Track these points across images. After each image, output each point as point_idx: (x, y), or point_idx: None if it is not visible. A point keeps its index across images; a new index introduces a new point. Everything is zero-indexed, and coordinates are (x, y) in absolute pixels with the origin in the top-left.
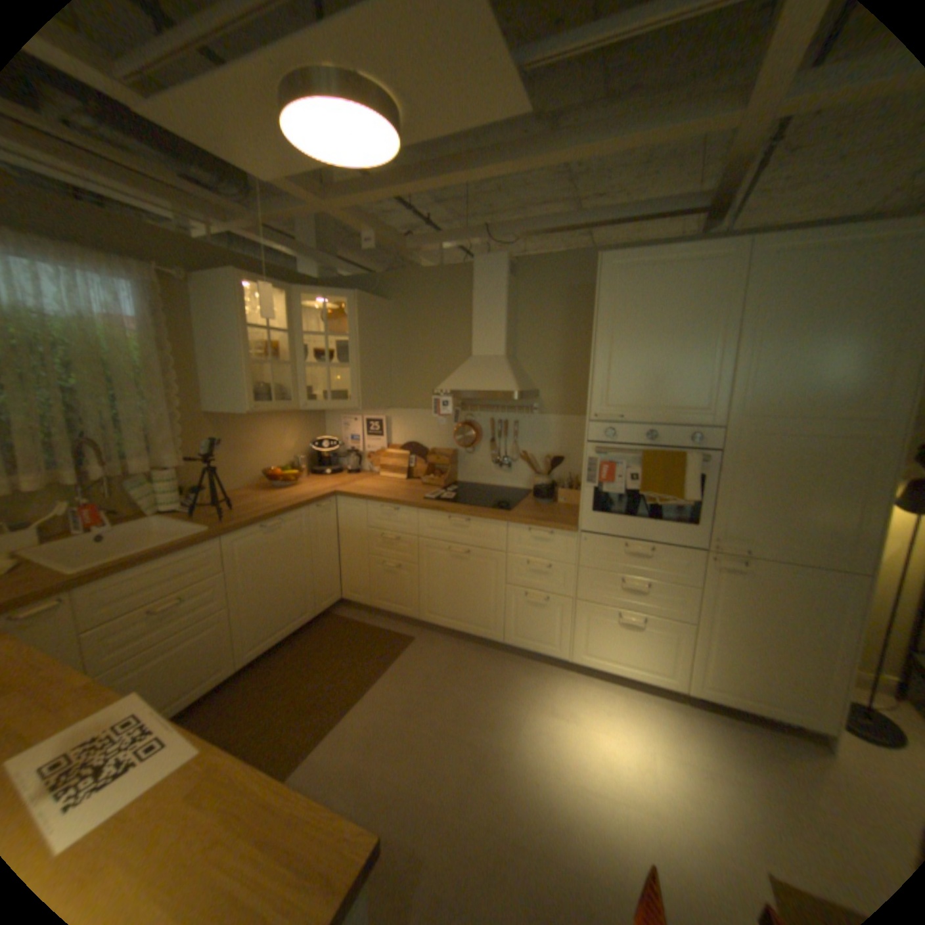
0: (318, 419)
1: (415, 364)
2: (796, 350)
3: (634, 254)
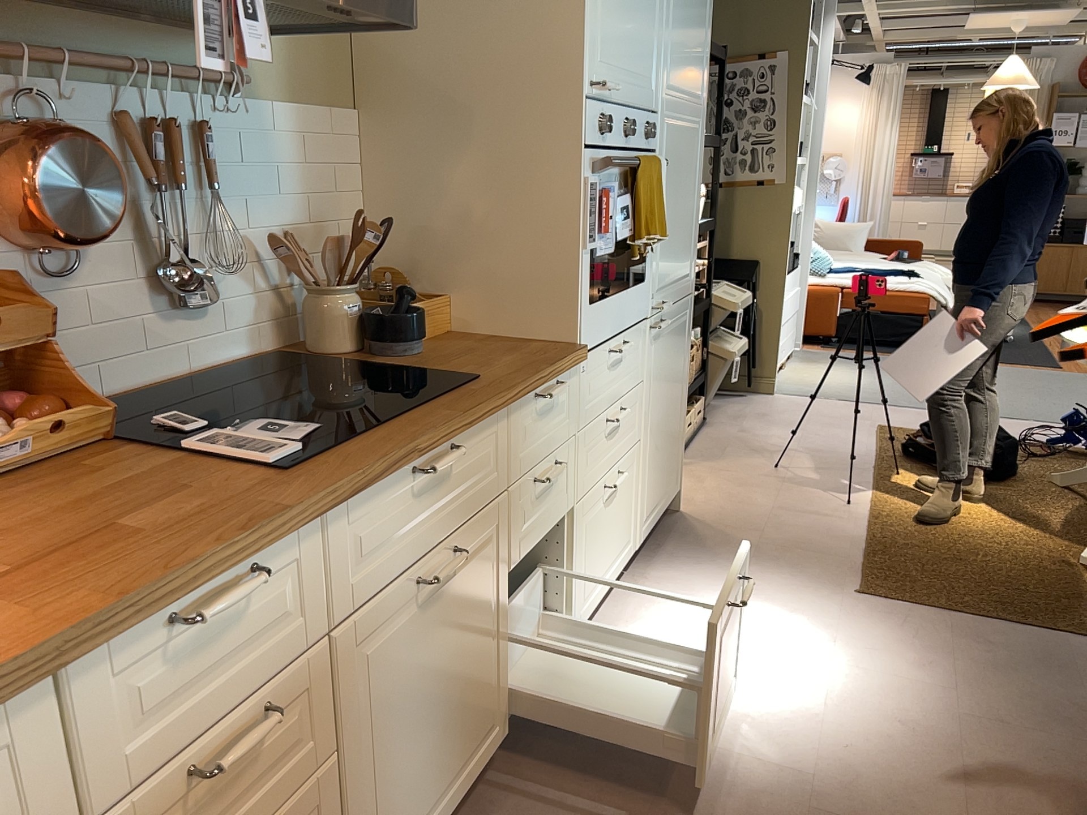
0: None
1: None
2: (685, 2)
3: None
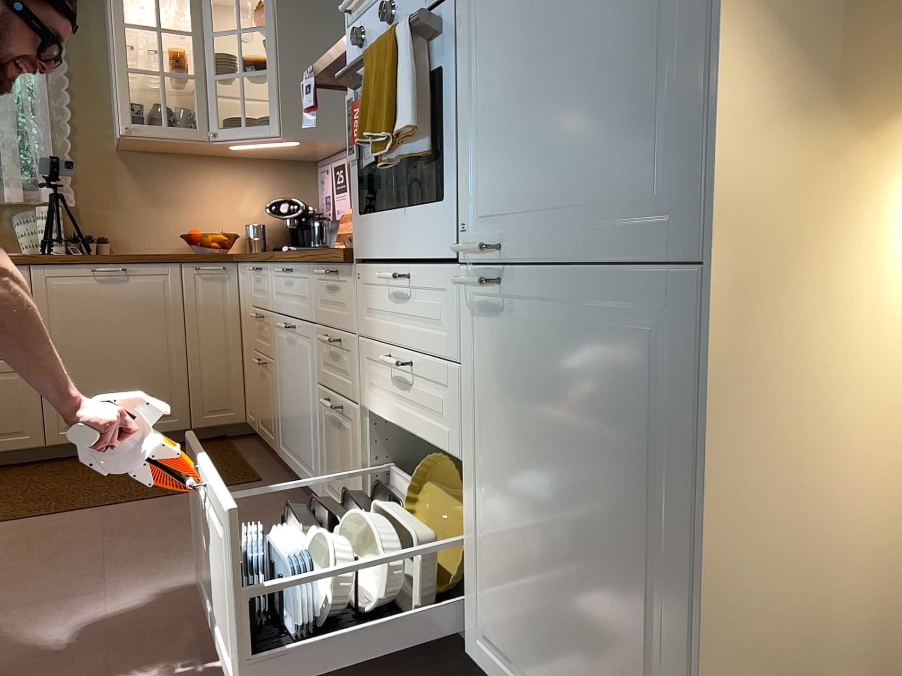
0: (302, 177)
1: None
2: None
3: None
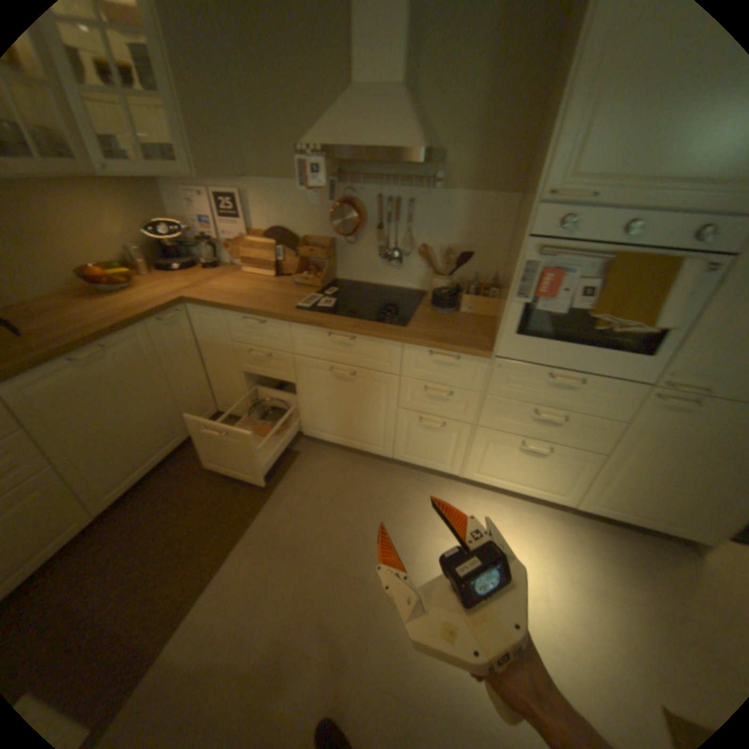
0: (145, 190)
1: (266, 101)
2: None
3: None
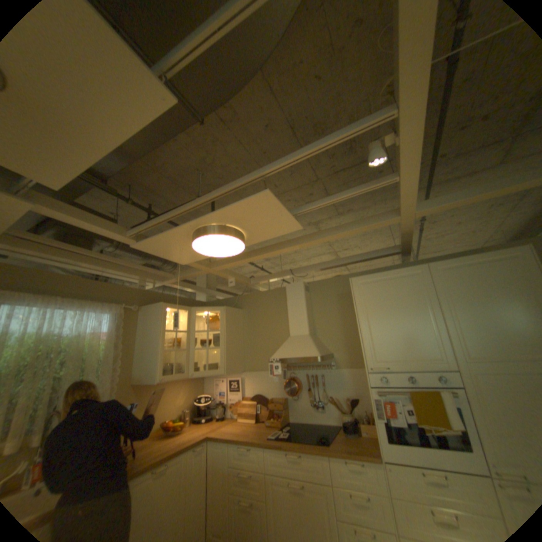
0: (199, 382)
1: (257, 343)
2: (480, 319)
3: (367, 277)
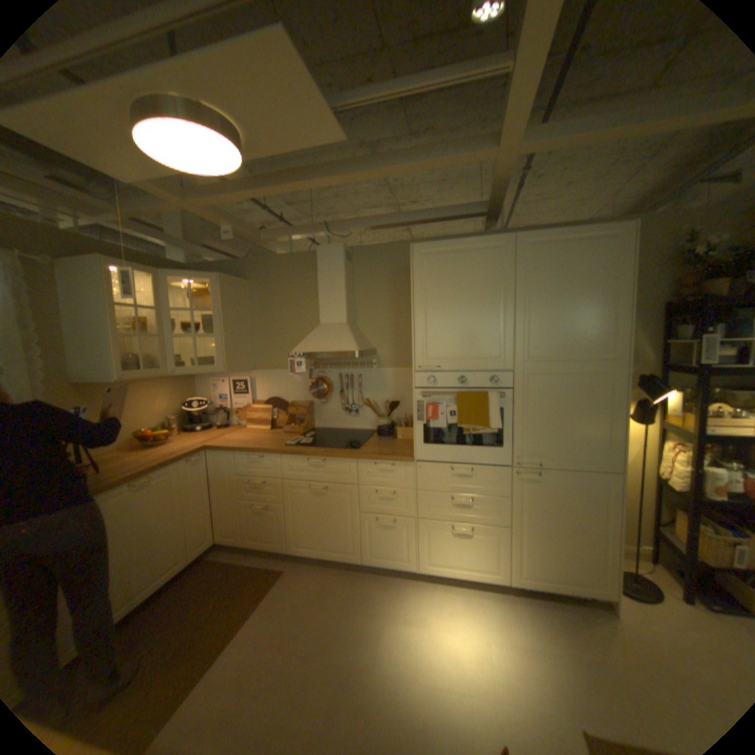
0: (187, 382)
1: (273, 332)
2: (552, 313)
3: (435, 245)
